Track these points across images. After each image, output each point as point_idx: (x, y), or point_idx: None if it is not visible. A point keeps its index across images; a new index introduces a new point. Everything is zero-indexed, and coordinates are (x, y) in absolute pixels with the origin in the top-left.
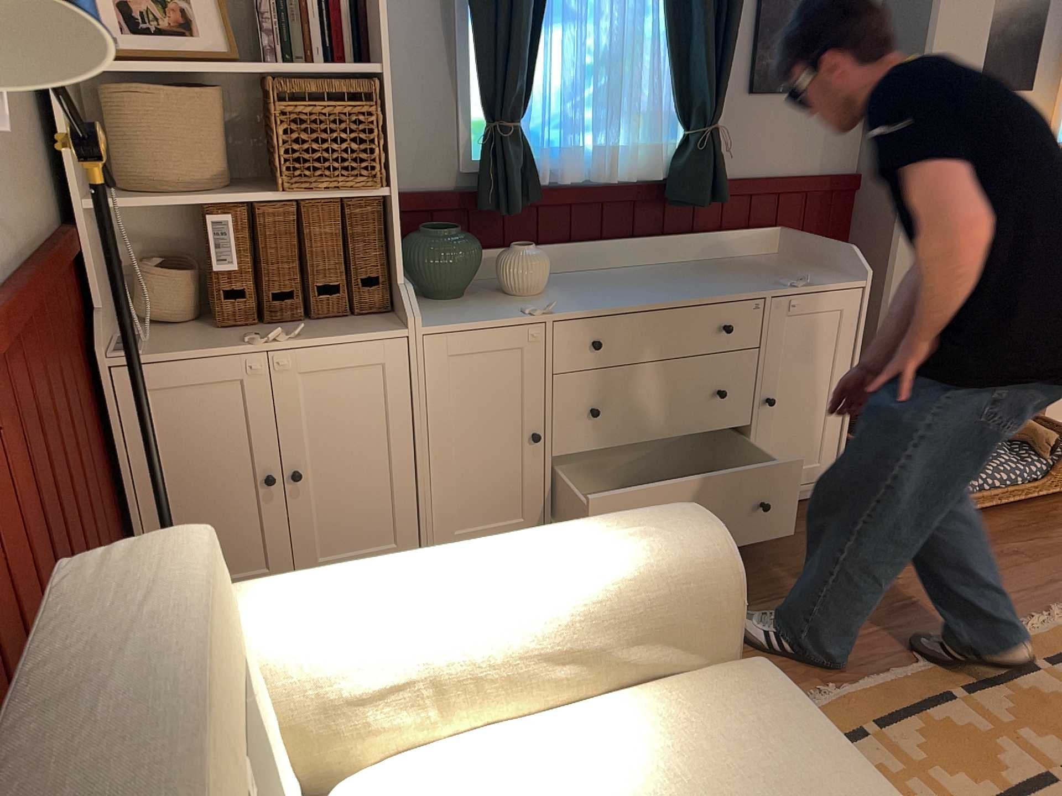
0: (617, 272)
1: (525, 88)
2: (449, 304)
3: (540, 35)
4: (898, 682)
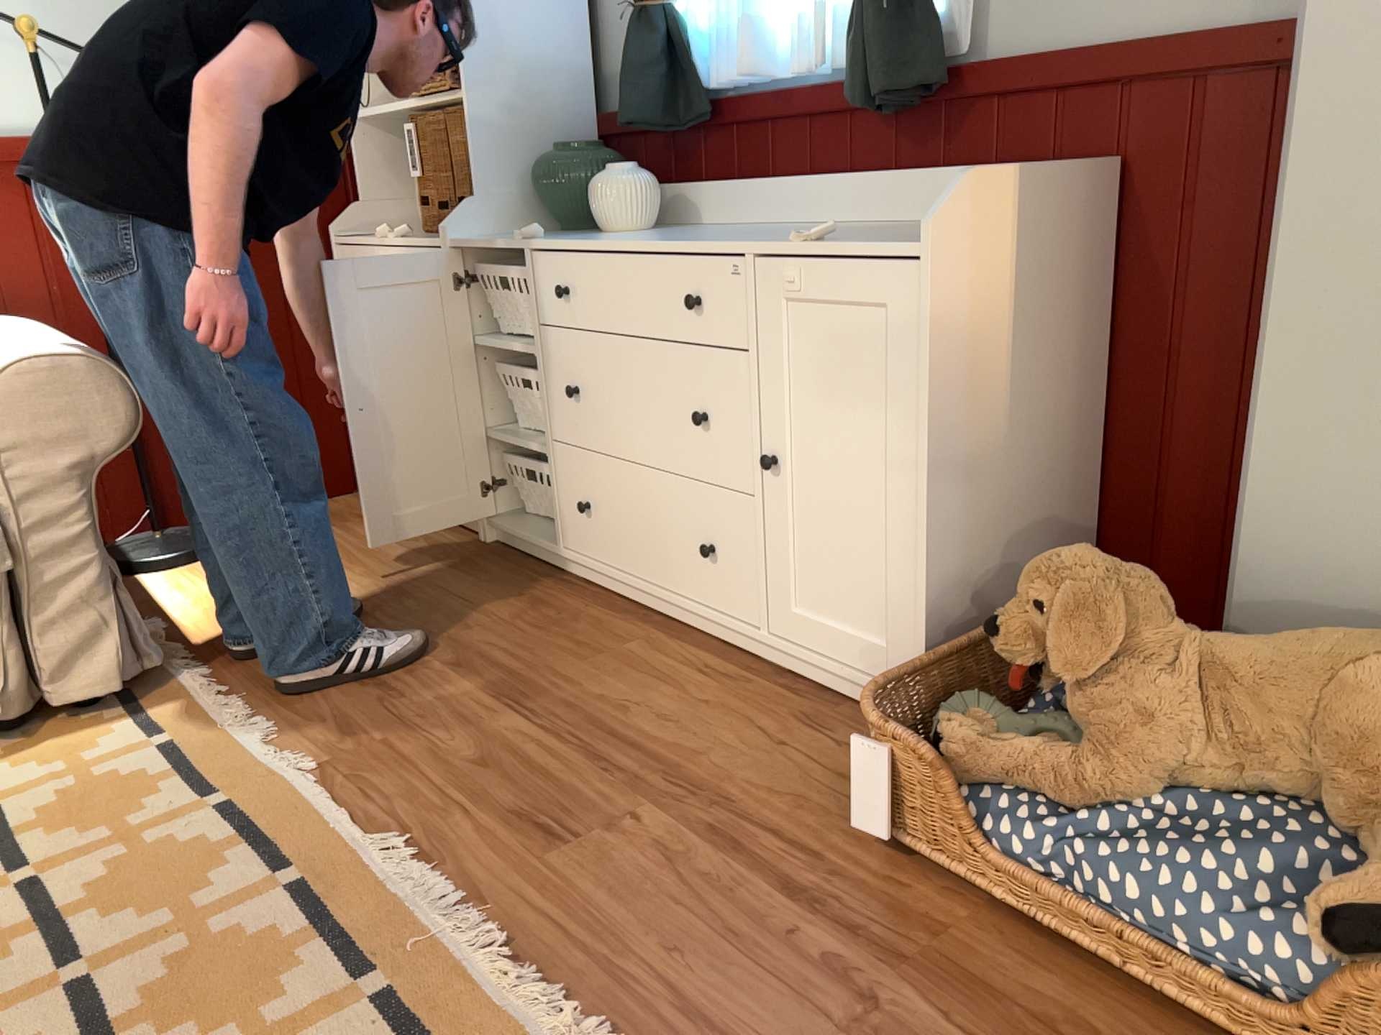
0: (779, 227)
1: None
2: (547, 234)
3: None
4: (314, 819)
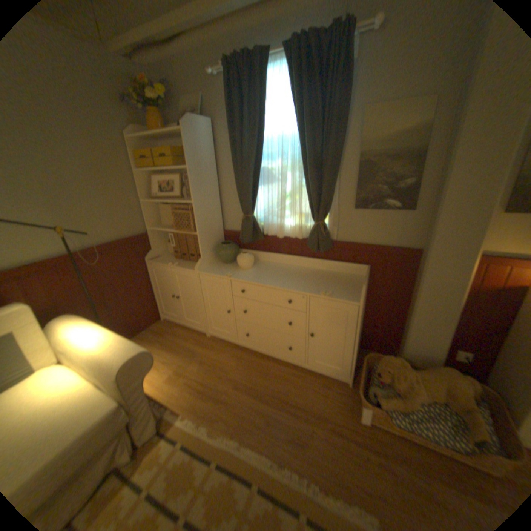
0: (287, 268)
1: (250, 205)
2: (222, 266)
3: (259, 188)
4: (245, 465)
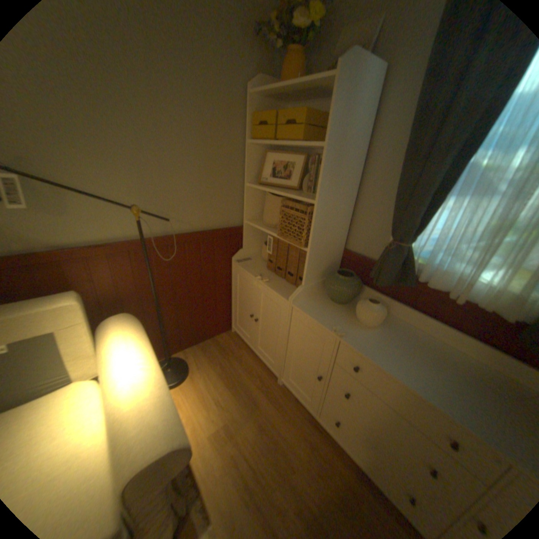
0: (448, 352)
1: (417, 227)
2: (329, 304)
3: (448, 199)
4: None
